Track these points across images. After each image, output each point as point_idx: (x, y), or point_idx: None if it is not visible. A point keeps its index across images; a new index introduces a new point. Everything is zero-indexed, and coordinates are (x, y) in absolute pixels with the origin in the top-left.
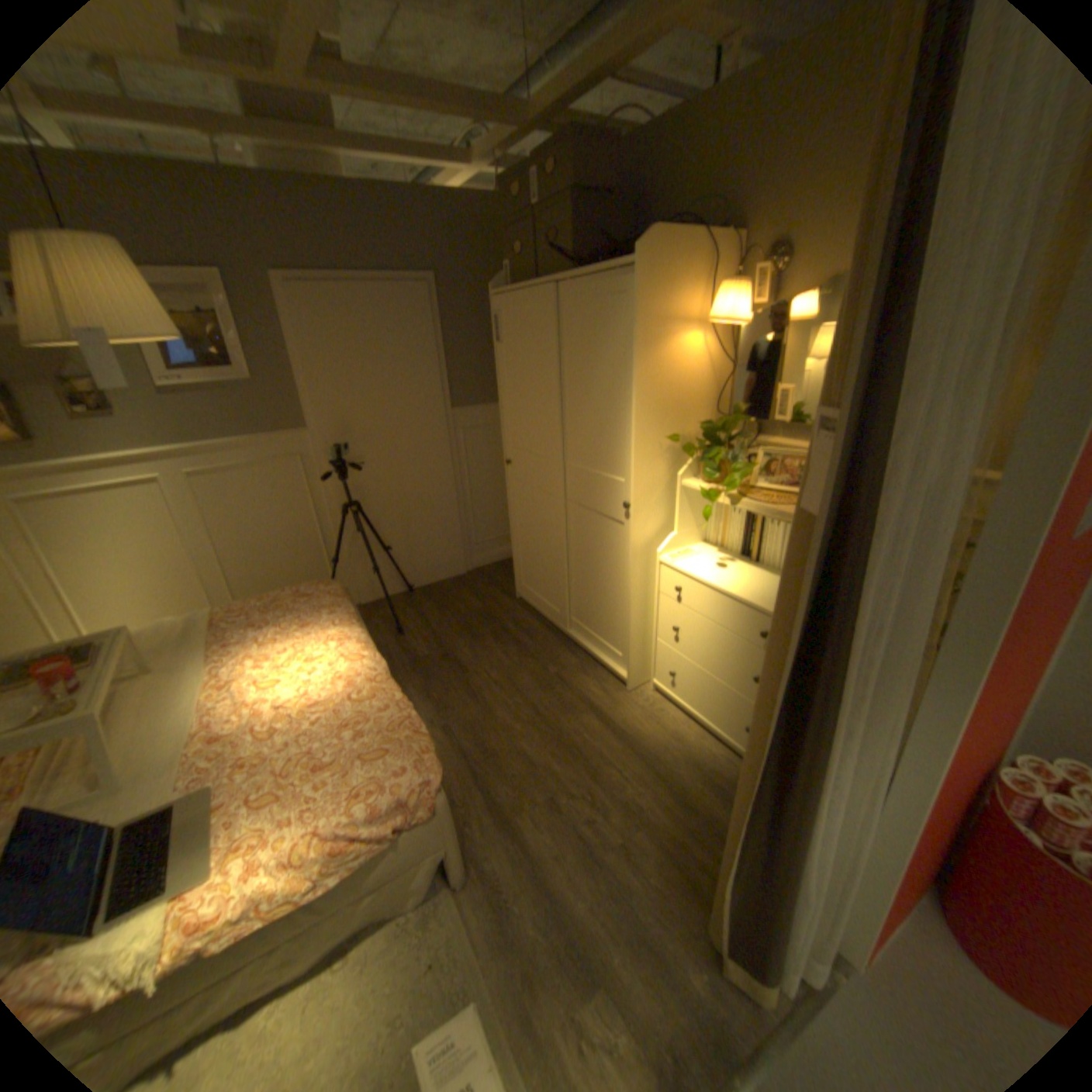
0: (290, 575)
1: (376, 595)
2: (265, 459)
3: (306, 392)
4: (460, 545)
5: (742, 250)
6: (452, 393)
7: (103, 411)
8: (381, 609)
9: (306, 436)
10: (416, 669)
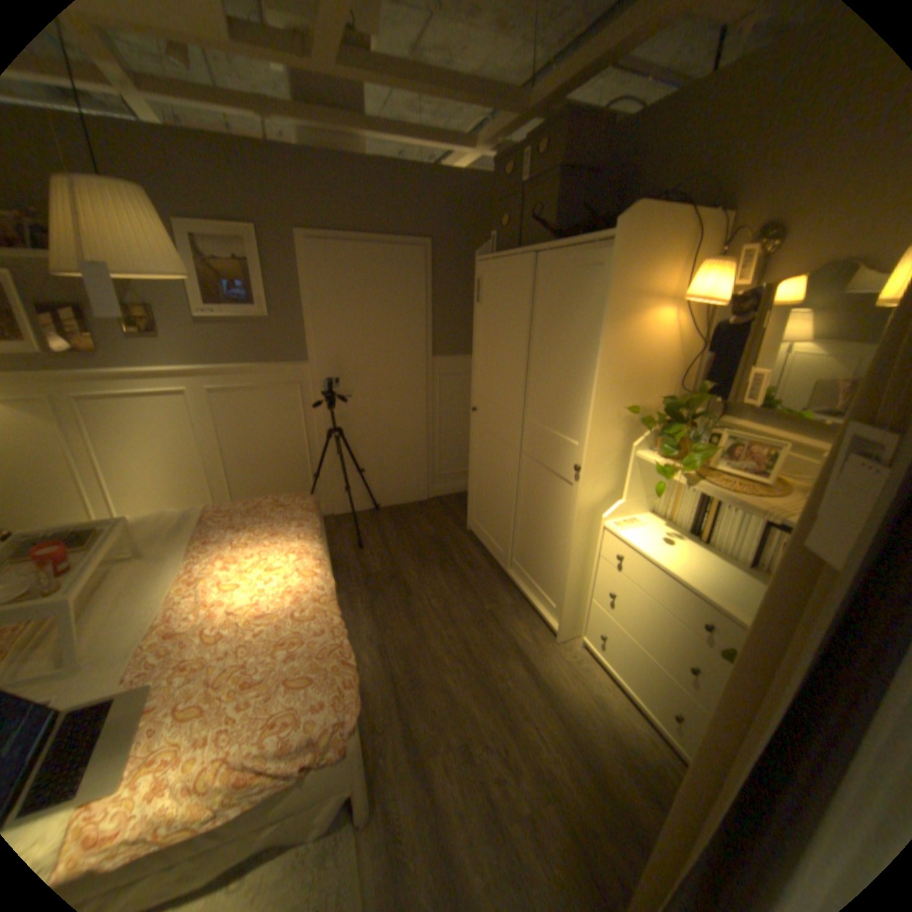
0: (279, 482)
1: (347, 508)
2: (271, 384)
3: (311, 331)
4: (424, 475)
5: (728, 230)
6: (434, 343)
7: (150, 333)
8: (349, 522)
9: (307, 368)
10: (367, 583)
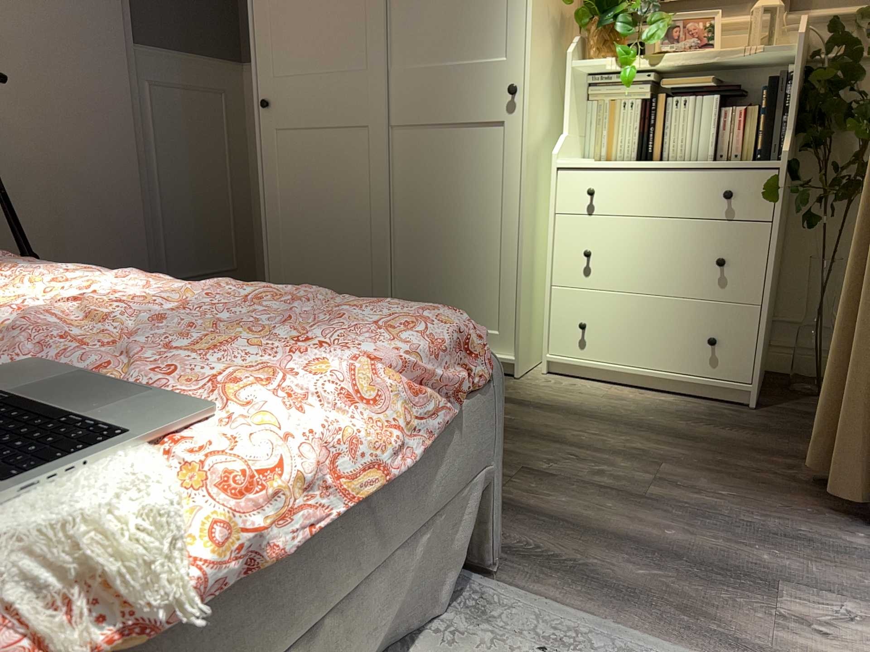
0: None
1: None
2: None
3: None
4: None
5: None
6: (136, 20)
7: None
8: None
9: None
10: None
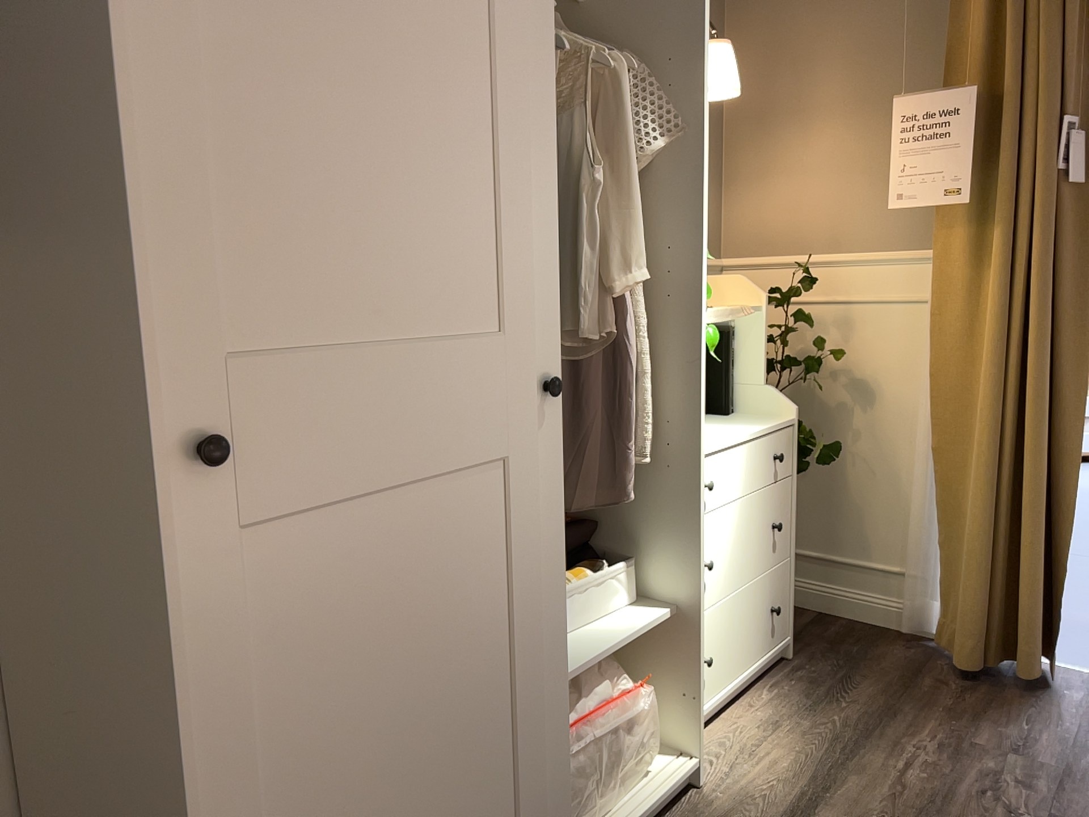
0: None
1: None
2: None
3: None
4: None
5: None
6: None
7: None
8: None
9: None
10: None
